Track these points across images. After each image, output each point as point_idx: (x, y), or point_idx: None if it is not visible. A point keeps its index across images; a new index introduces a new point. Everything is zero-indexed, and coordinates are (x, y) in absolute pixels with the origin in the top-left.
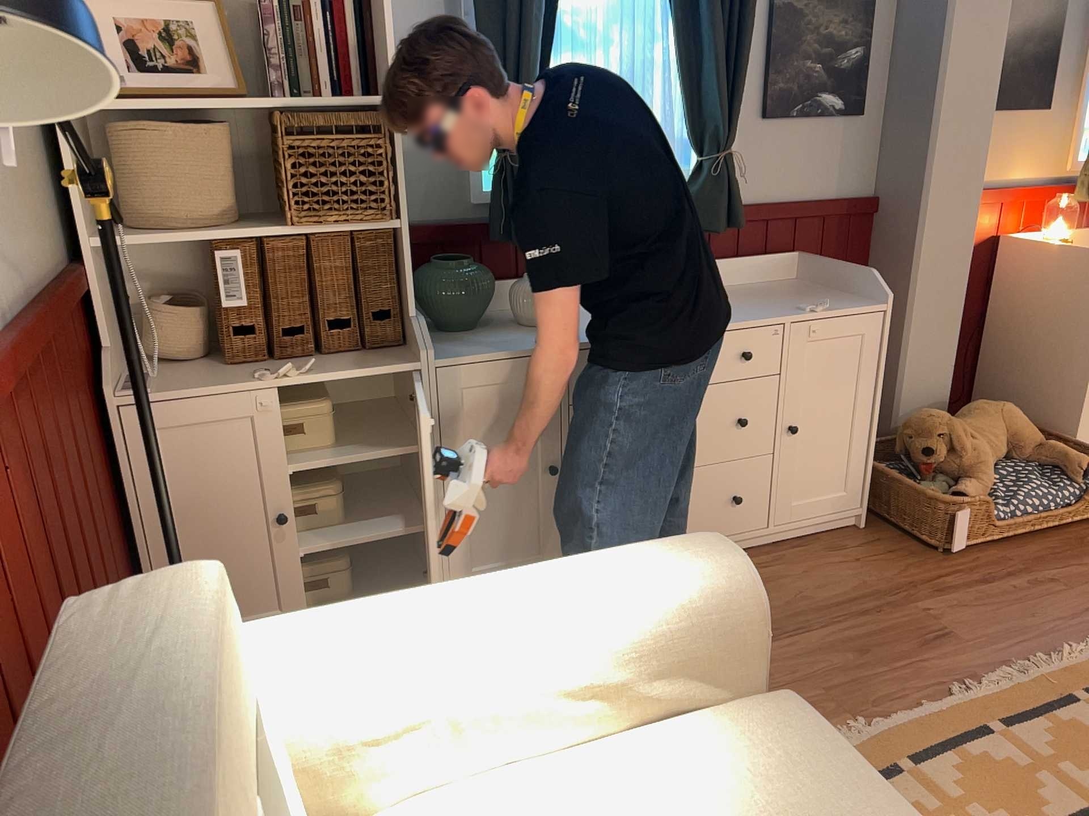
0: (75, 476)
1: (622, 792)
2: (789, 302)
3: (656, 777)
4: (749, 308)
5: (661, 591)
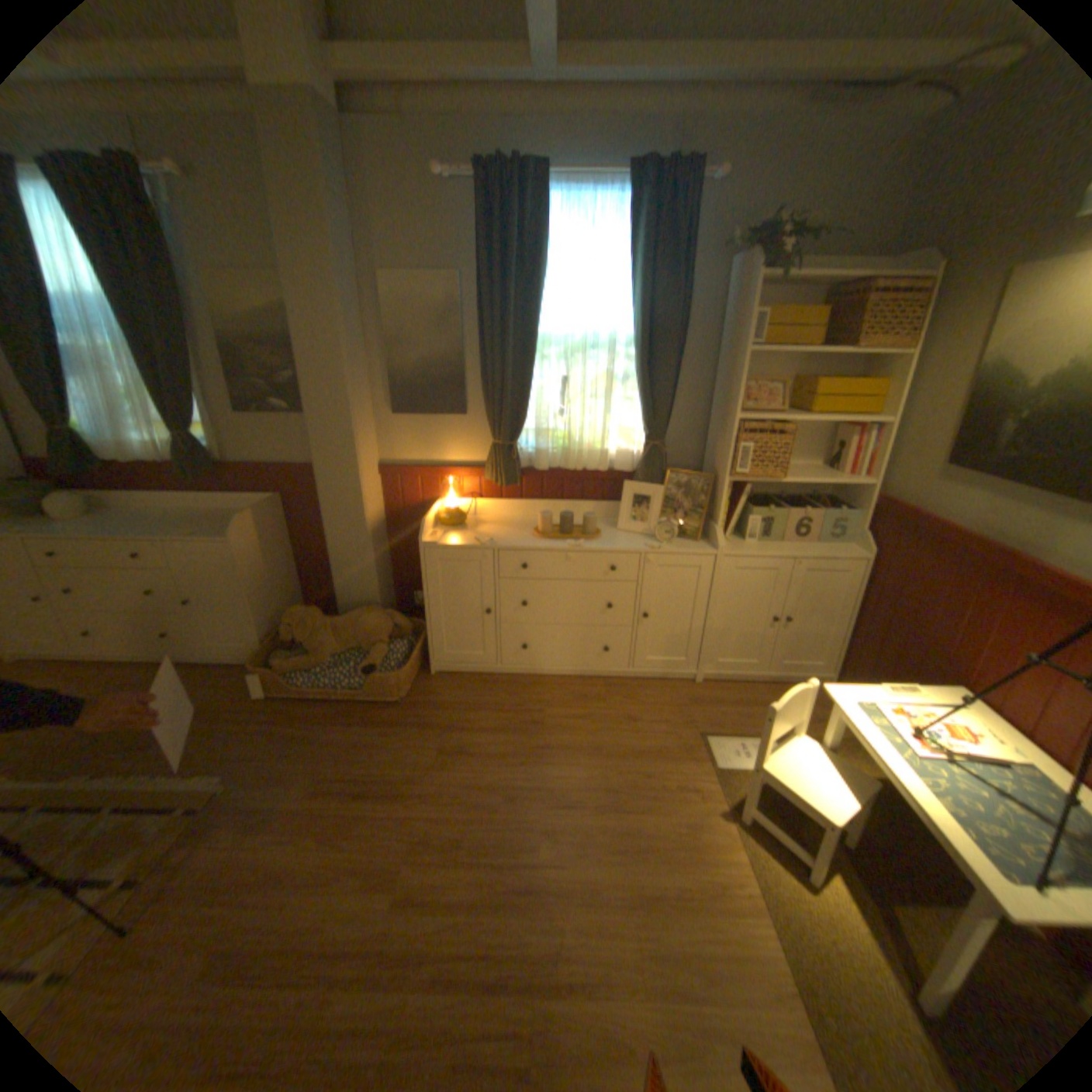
0: None
1: None
2: (198, 528)
3: None
4: (168, 529)
5: None
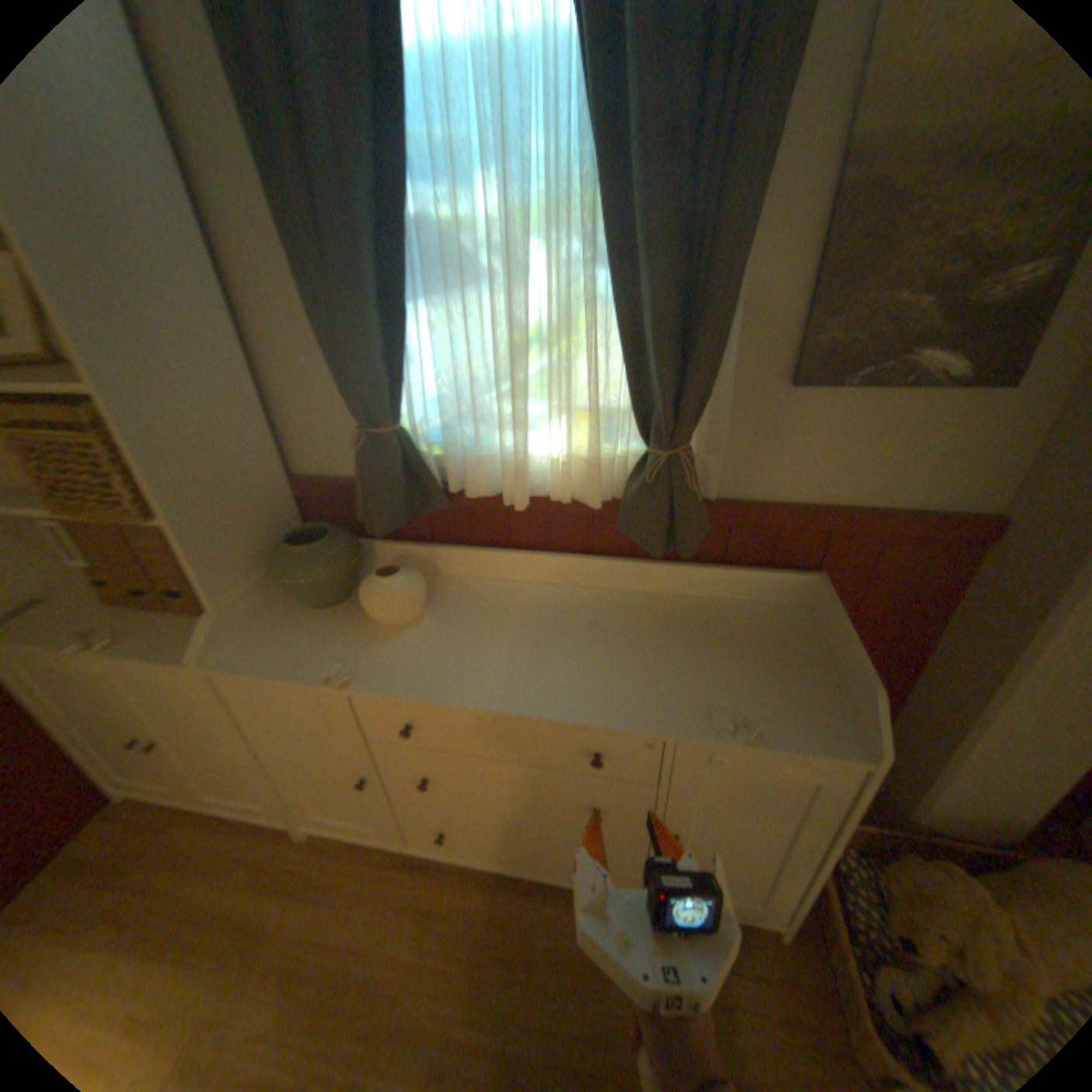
0: None
1: None
2: (723, 681)
3: None
4: (650, 676)
5: None
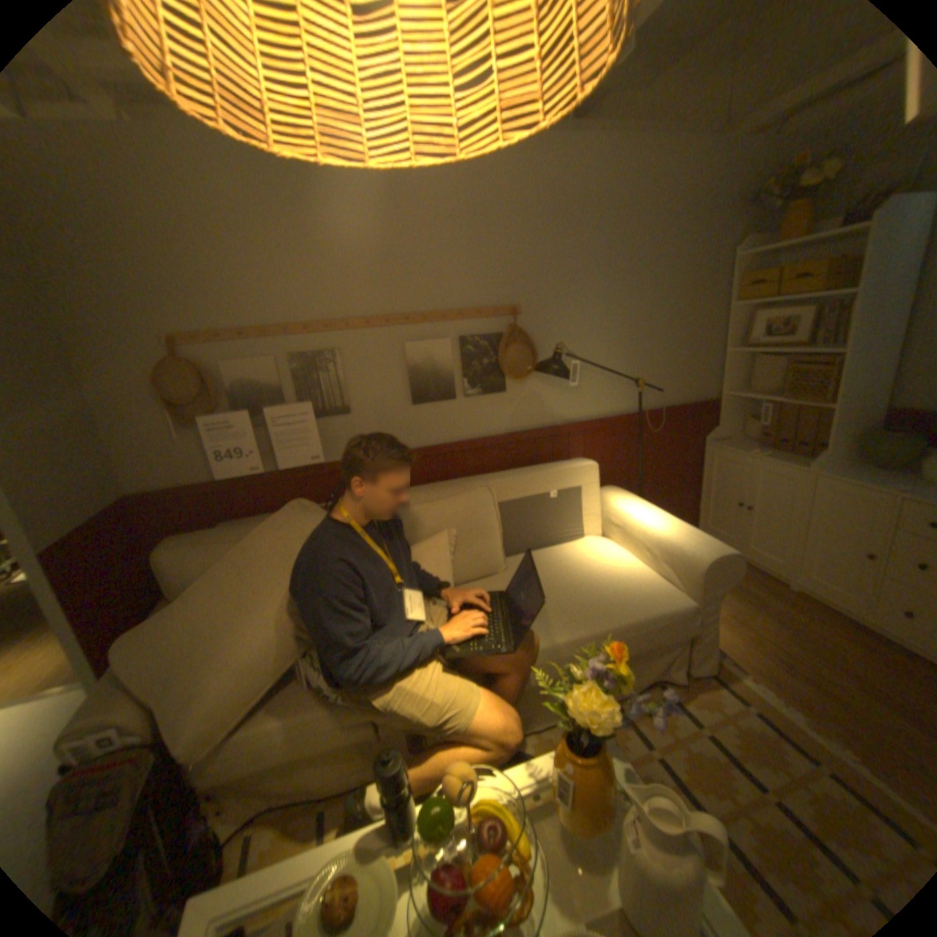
0: (666, 455)
1: (629, 569)
2: None
3: (637, 574)
4: None
5: (685, 544)
